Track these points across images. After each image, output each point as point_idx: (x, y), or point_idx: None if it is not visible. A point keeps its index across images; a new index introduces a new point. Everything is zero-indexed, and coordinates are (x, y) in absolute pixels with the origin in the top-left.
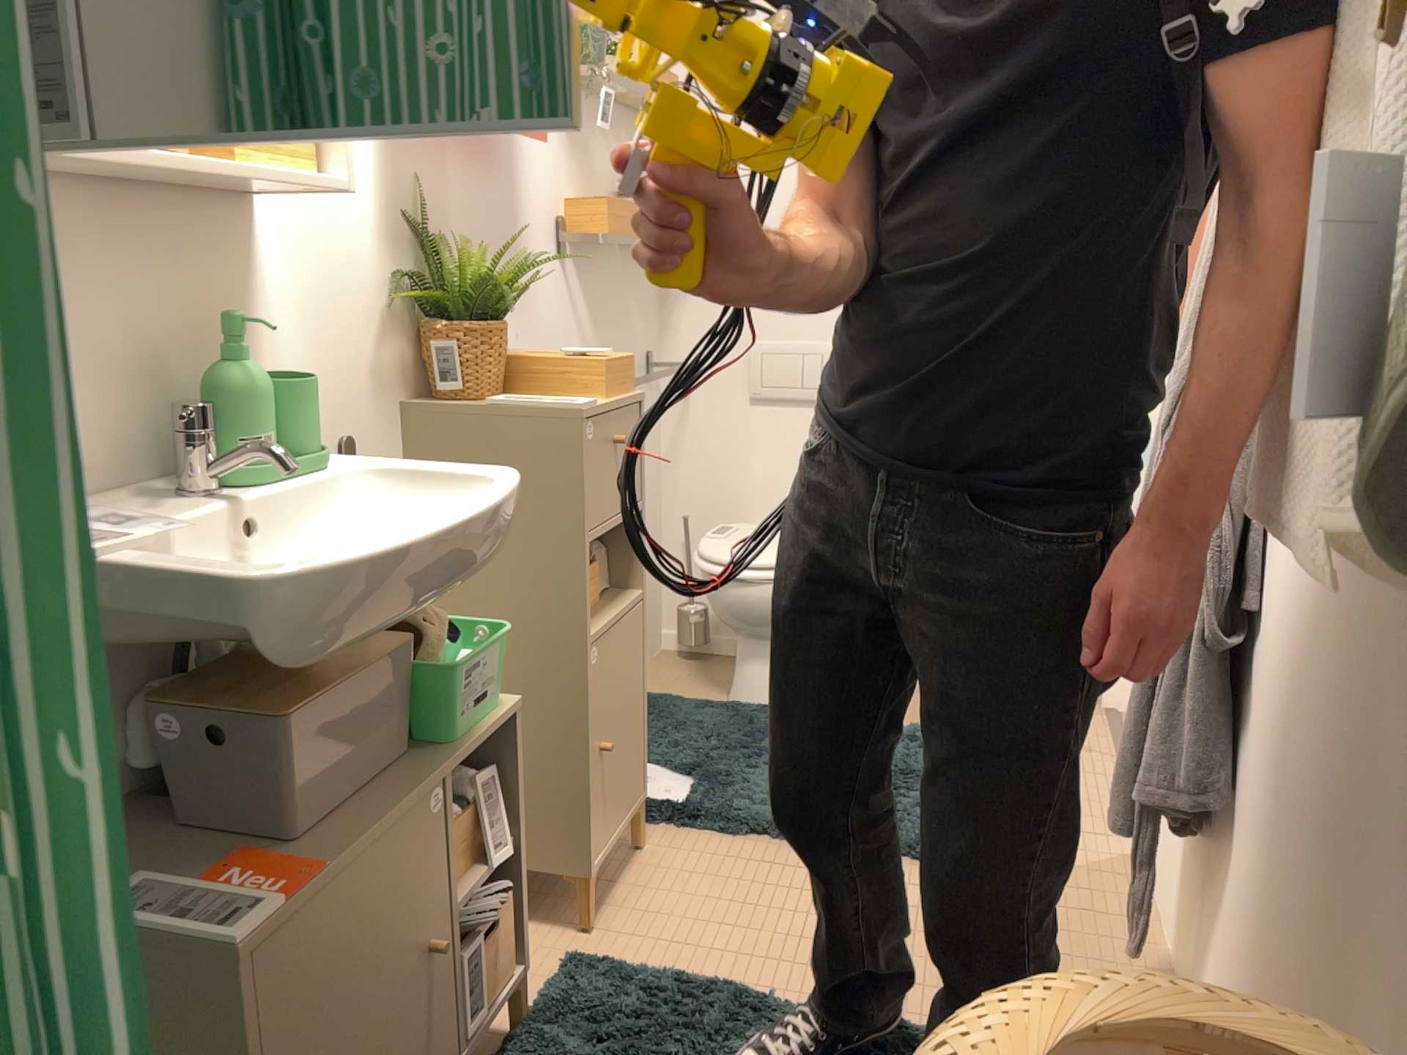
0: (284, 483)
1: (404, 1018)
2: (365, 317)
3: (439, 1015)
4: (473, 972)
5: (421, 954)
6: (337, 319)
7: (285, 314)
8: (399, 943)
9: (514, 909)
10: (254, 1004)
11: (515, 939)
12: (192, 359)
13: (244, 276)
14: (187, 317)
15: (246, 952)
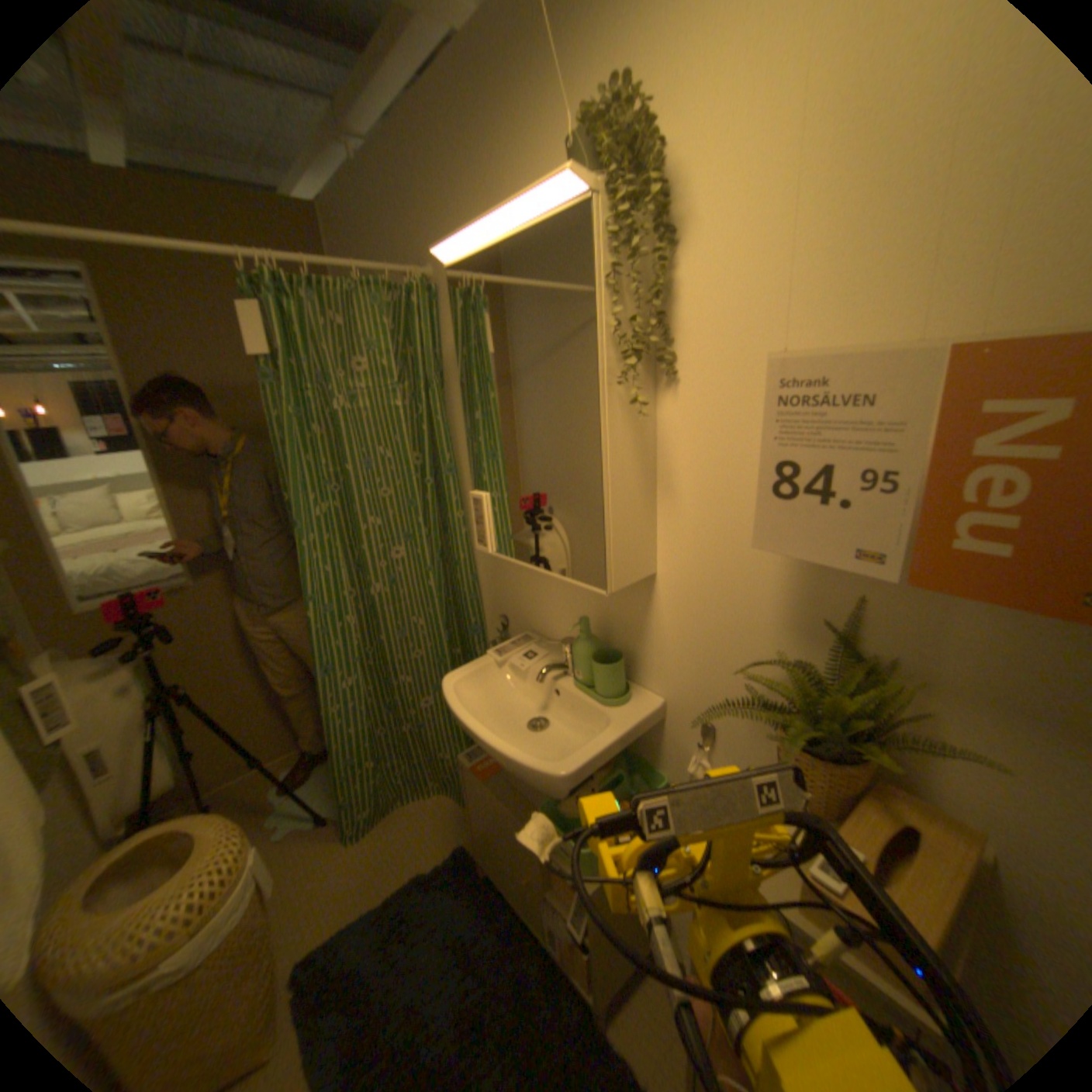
0: (579, 692)
1: (512, 873)
2: (743, 668)
3: (529, 903)
4: (548, 928)
5: (520, 871)
6: (712, 656)
7: (667, 634)
8: (509, 848)
9: (587, 970)
10: (461, 776)
11: (588, 983)
12: (610, 628)
13: (642, 605)
14: (610, 611)
15: (459, 763)
